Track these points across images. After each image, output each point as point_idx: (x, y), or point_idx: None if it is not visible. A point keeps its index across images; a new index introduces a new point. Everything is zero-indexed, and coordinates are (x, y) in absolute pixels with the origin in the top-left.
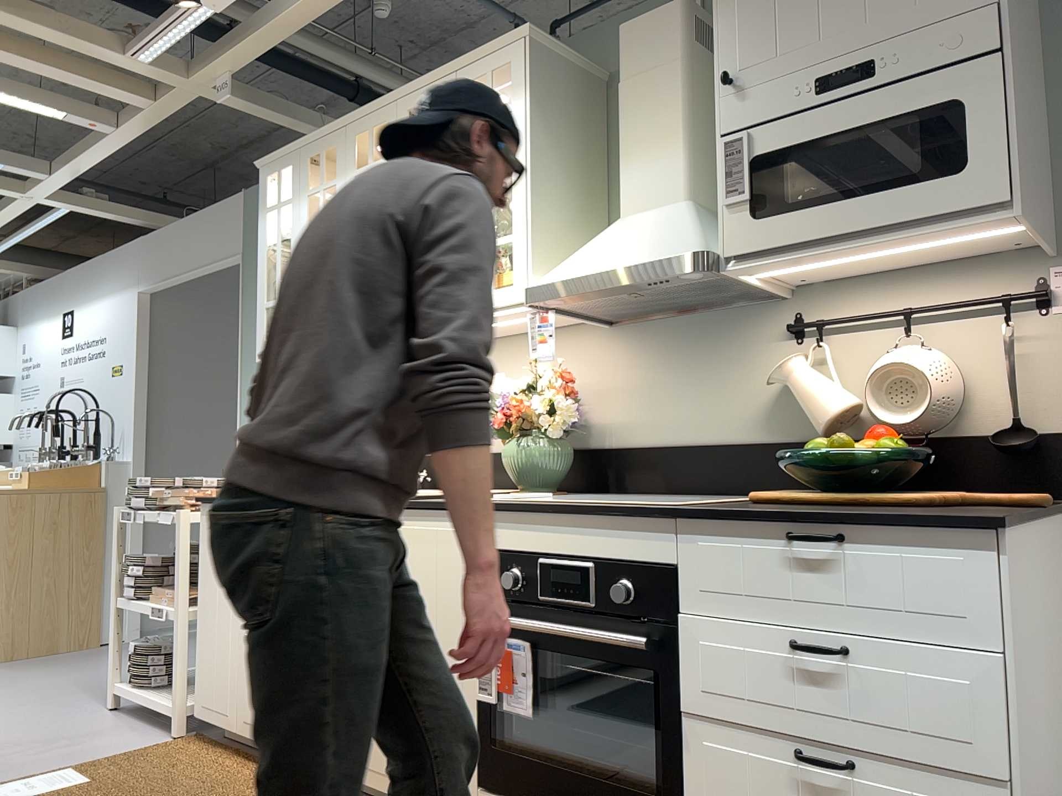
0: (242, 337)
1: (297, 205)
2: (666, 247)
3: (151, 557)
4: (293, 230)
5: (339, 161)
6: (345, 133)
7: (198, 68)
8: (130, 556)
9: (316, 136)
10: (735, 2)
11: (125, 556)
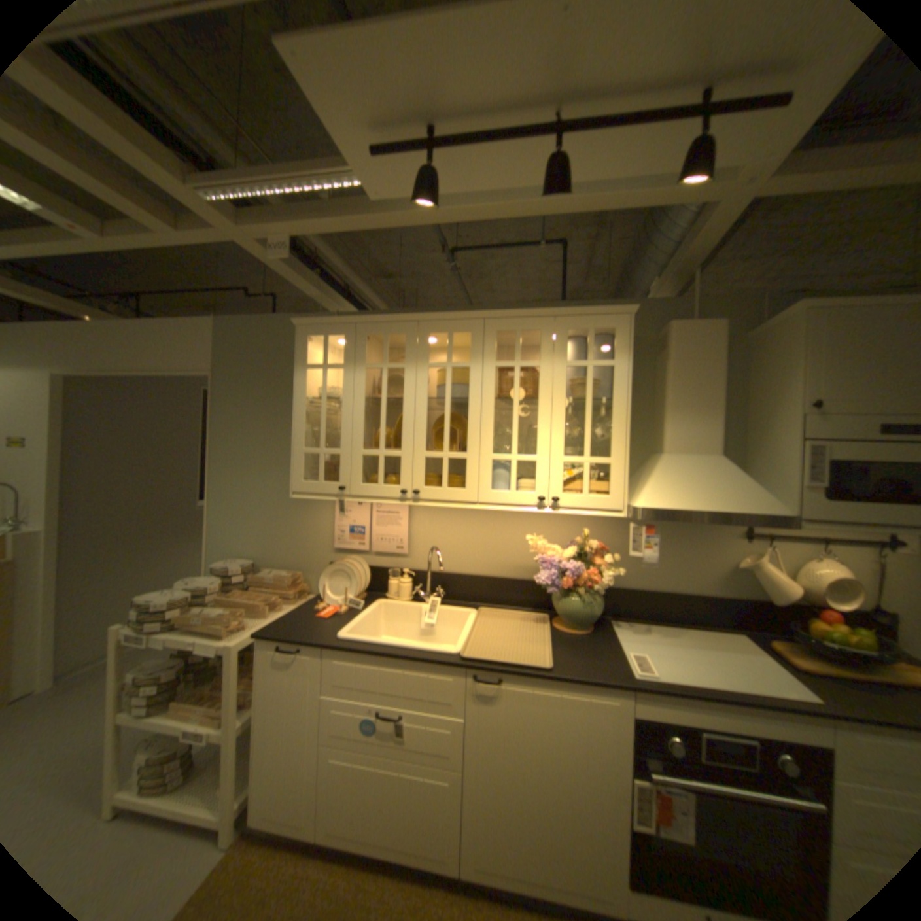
0: (210, 444)
1: (350, 371)
2: (757, 503)
3: (155, 669)
4: (344, 393)
5: (409, 349)
6: (417, 326)
7: (249, 216)
8: (138, 677)
9: (379, 319)
10: (827, 353)
11: (130, 678)
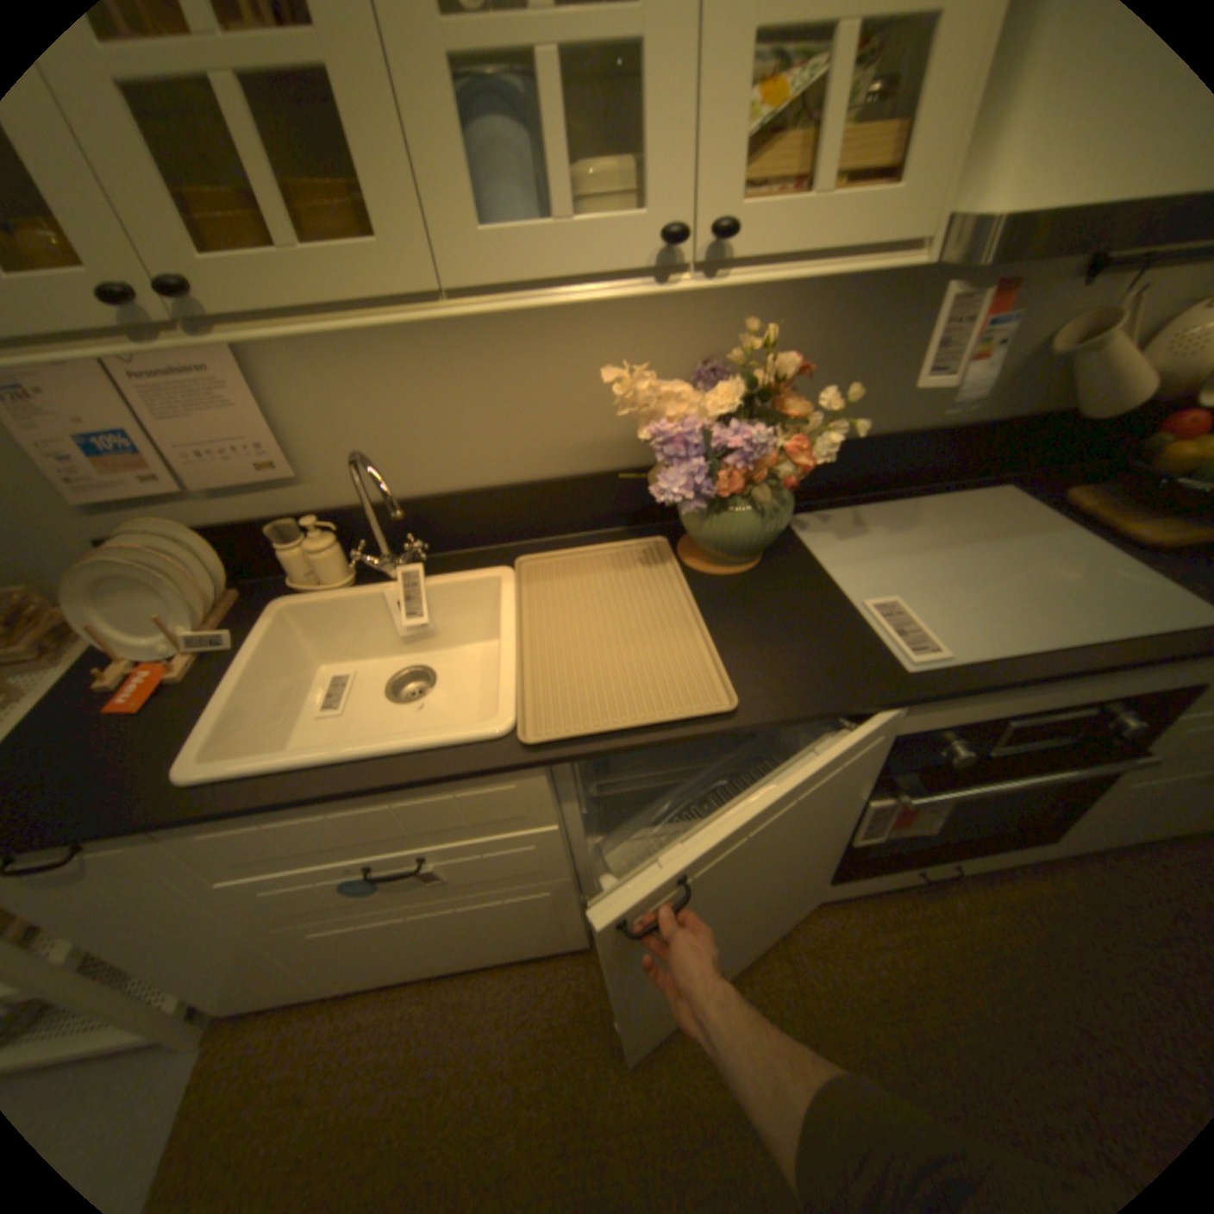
0: None
1: None
2: None
3: None
4: None
5: None
6: None
7: None
8: None
9: None
10: None
11: None
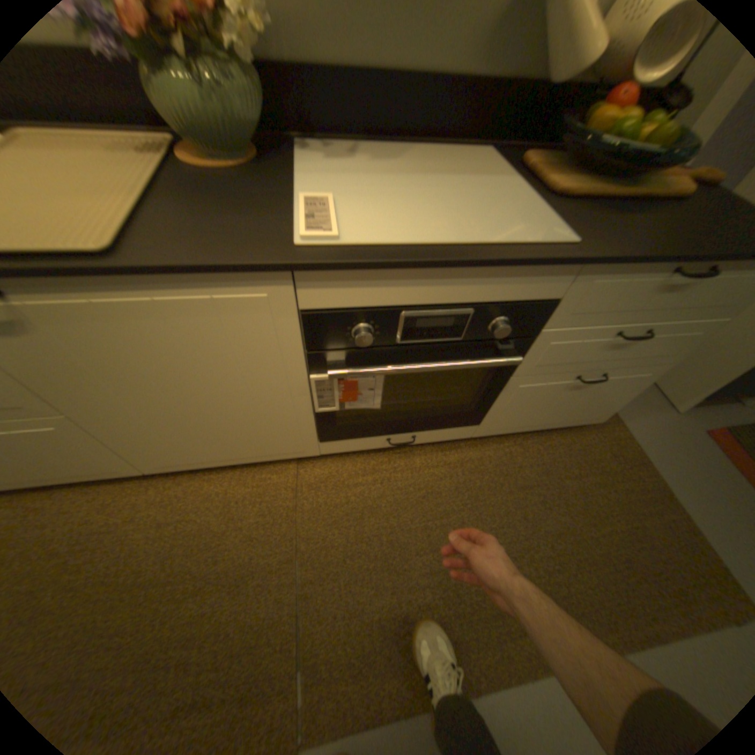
0: None
1: None
2: None
3: None
4: None
5: None
6: None
7: None
8: None
9: None
10: None
11: None
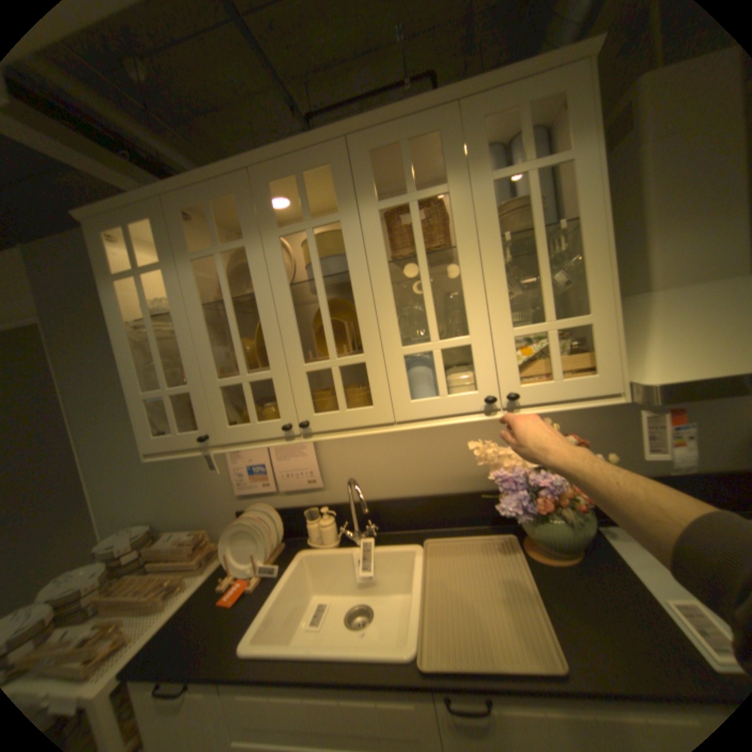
0: (65, 401)
1: (170, 269)
2: None
3: None
4: (172, 303)
5: (244, 214)
6: (247, 175)
7: None
8: None
9: (190, 178)
10: None
11: None
